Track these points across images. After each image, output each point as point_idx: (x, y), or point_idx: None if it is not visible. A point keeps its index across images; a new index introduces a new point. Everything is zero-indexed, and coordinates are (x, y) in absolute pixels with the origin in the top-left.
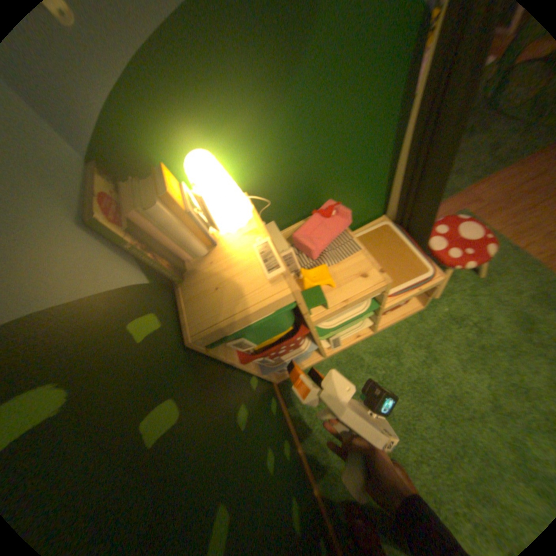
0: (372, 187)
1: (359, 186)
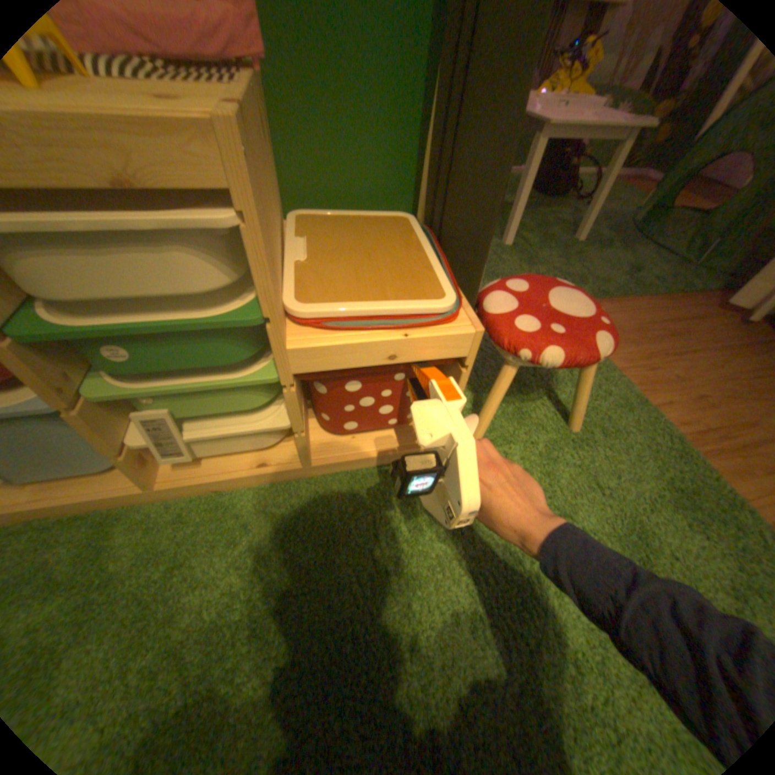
0: (385, 100)
1: (348, 62)
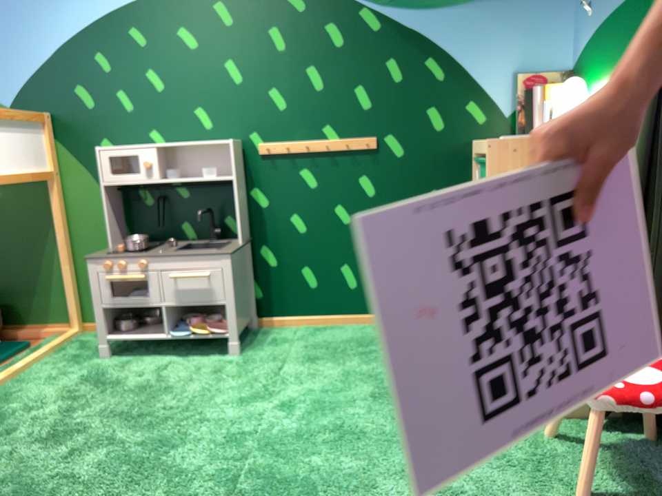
0: None
1: None
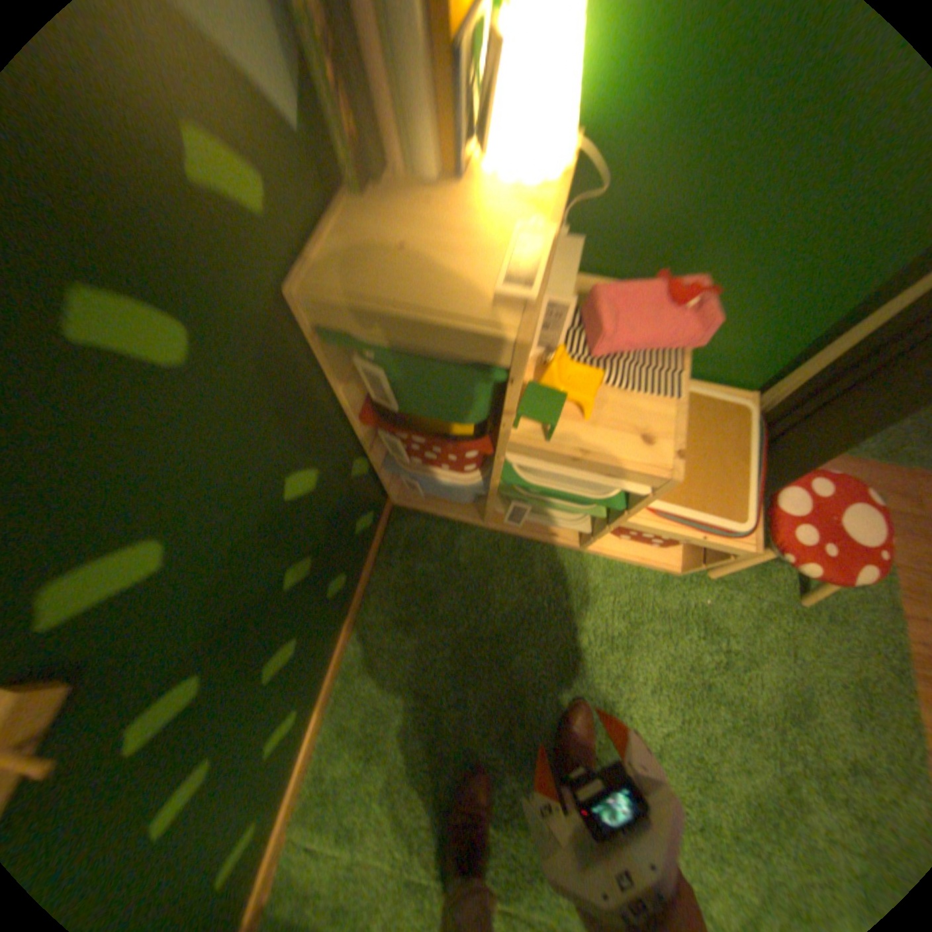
0: (787, 326)
1: (770, 301)
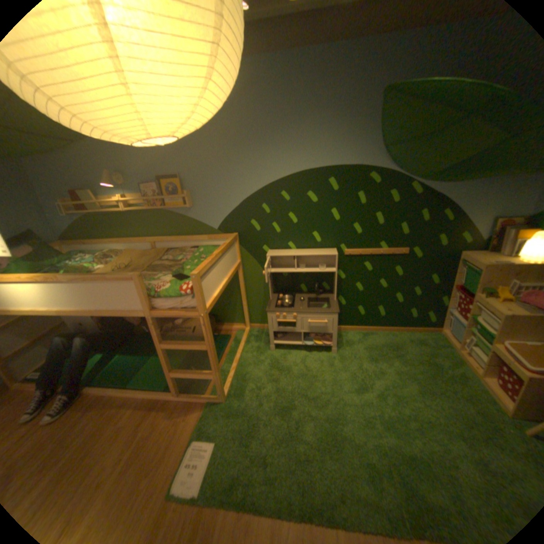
0: None
1: None
